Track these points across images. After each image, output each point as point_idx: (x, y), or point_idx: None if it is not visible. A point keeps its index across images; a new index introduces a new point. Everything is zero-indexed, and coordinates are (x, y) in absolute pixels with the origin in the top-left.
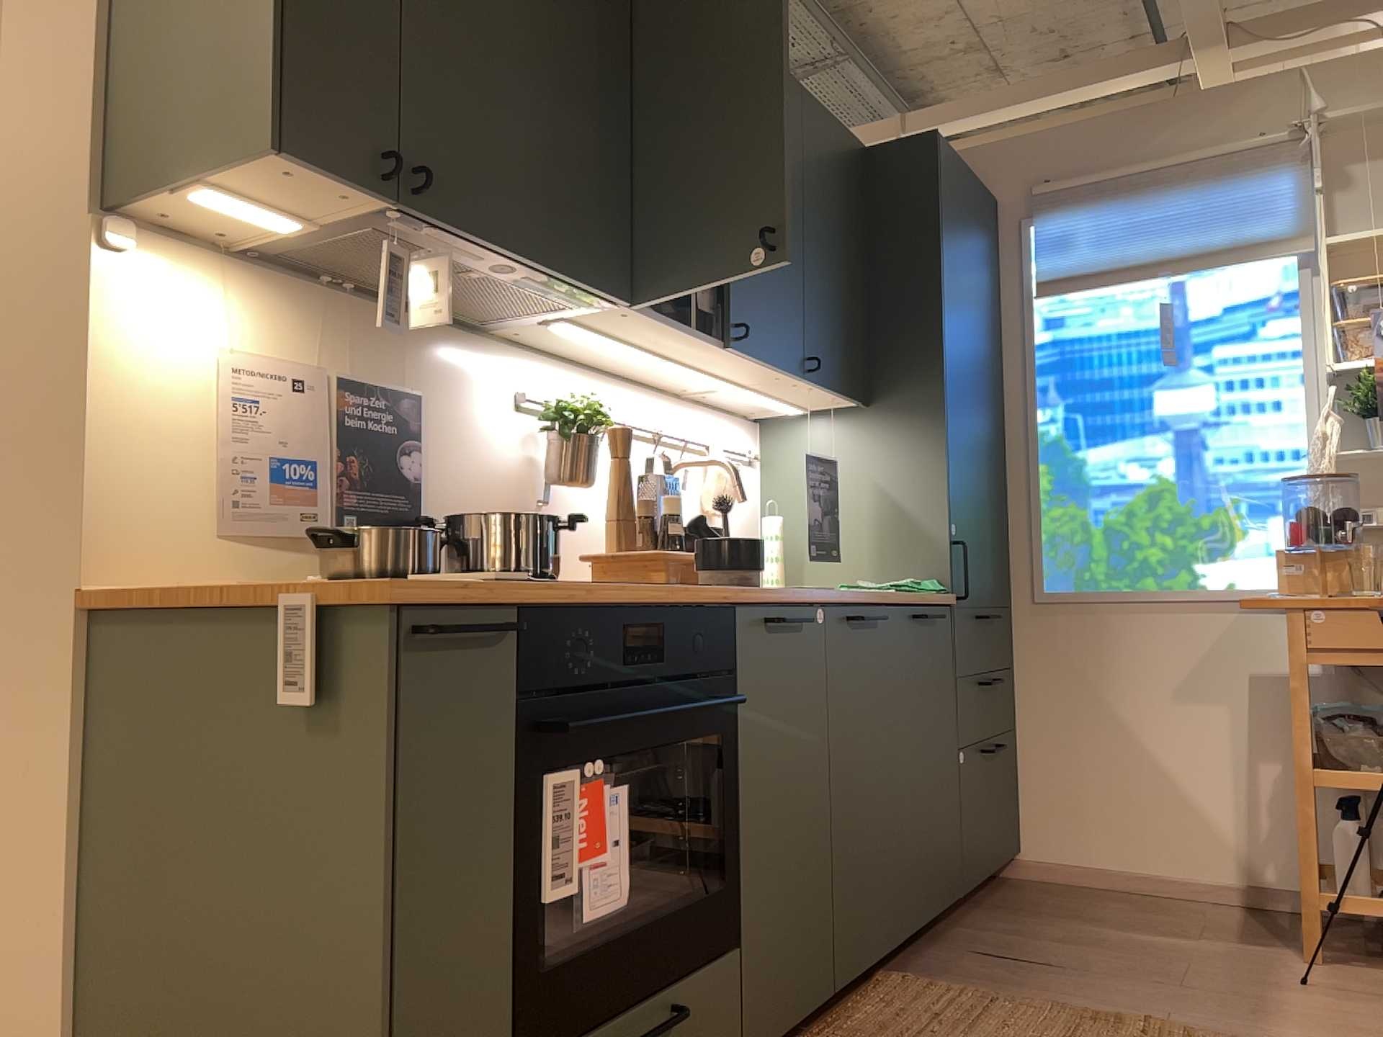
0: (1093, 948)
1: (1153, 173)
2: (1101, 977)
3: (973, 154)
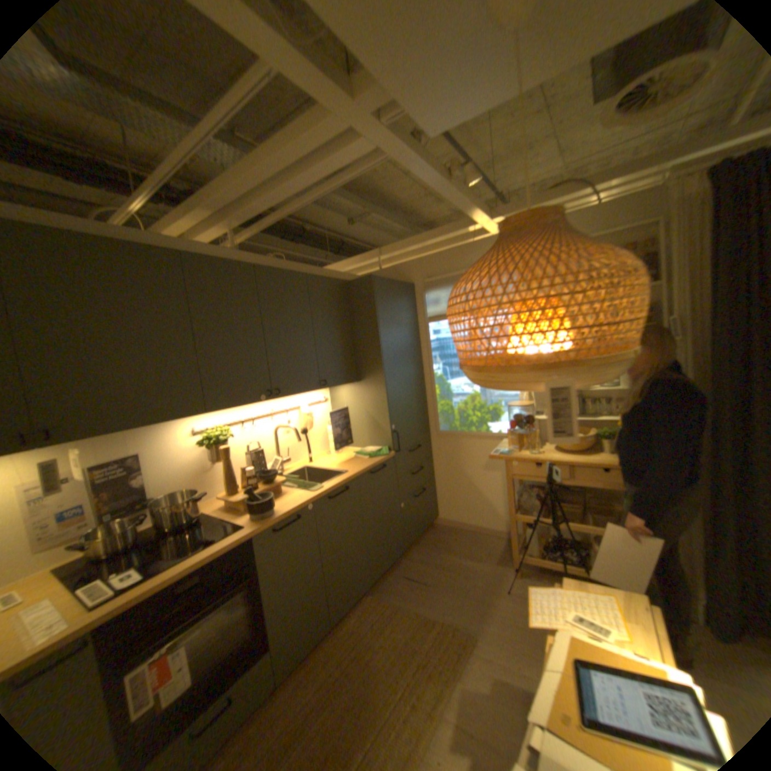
0: (444, 573)
1: None
2: (439, 594)
3: (403, 264)
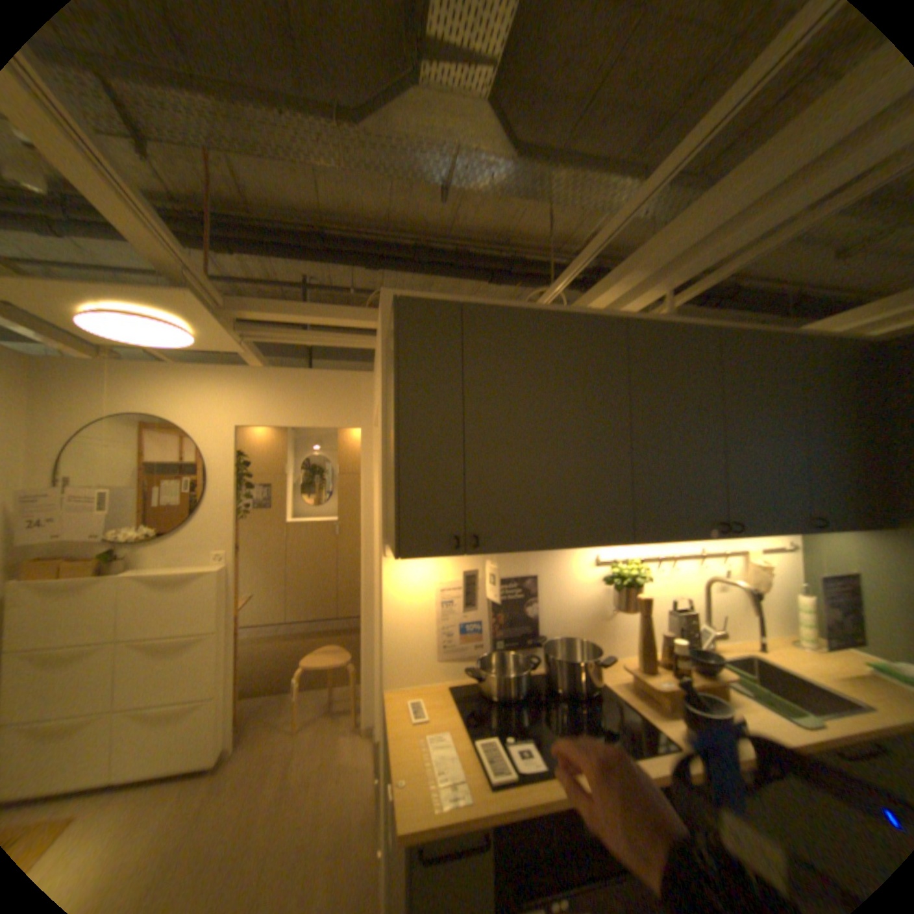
0: None
1: None
2: None
3: None
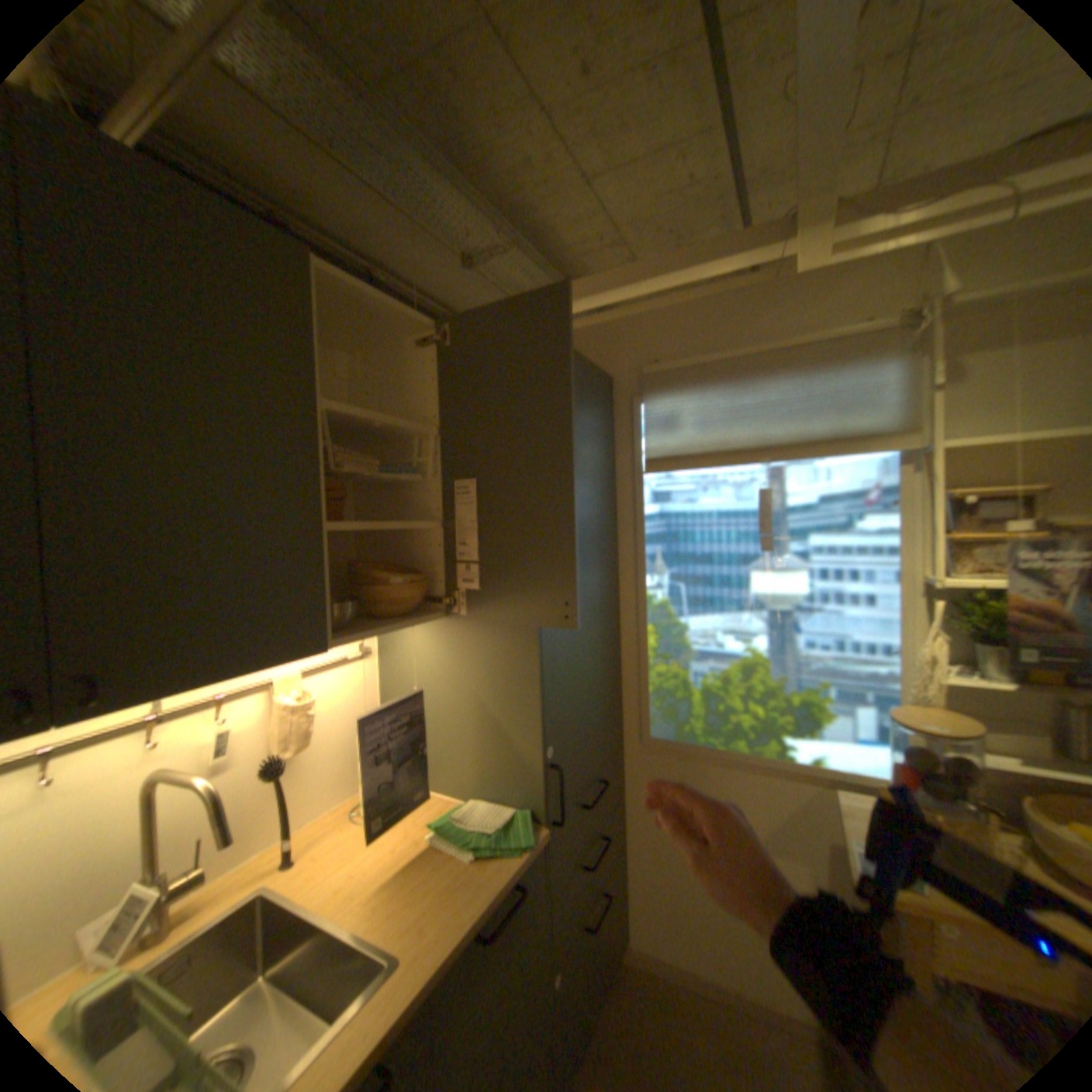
0: None
1: (758, 356)
2: None
3: (591, 330)
